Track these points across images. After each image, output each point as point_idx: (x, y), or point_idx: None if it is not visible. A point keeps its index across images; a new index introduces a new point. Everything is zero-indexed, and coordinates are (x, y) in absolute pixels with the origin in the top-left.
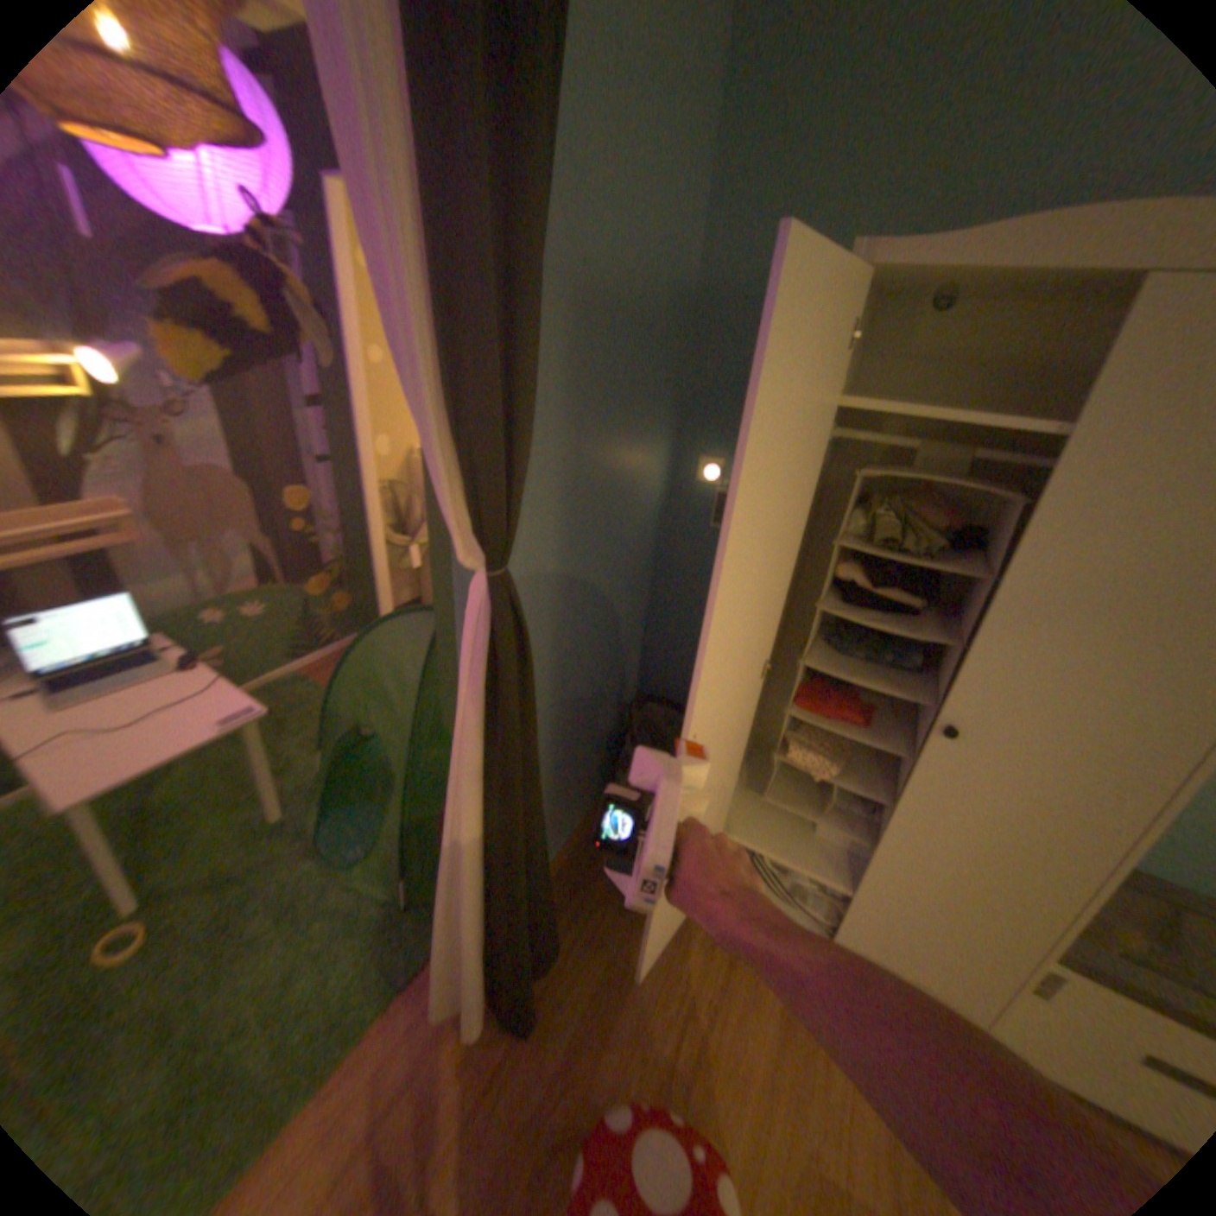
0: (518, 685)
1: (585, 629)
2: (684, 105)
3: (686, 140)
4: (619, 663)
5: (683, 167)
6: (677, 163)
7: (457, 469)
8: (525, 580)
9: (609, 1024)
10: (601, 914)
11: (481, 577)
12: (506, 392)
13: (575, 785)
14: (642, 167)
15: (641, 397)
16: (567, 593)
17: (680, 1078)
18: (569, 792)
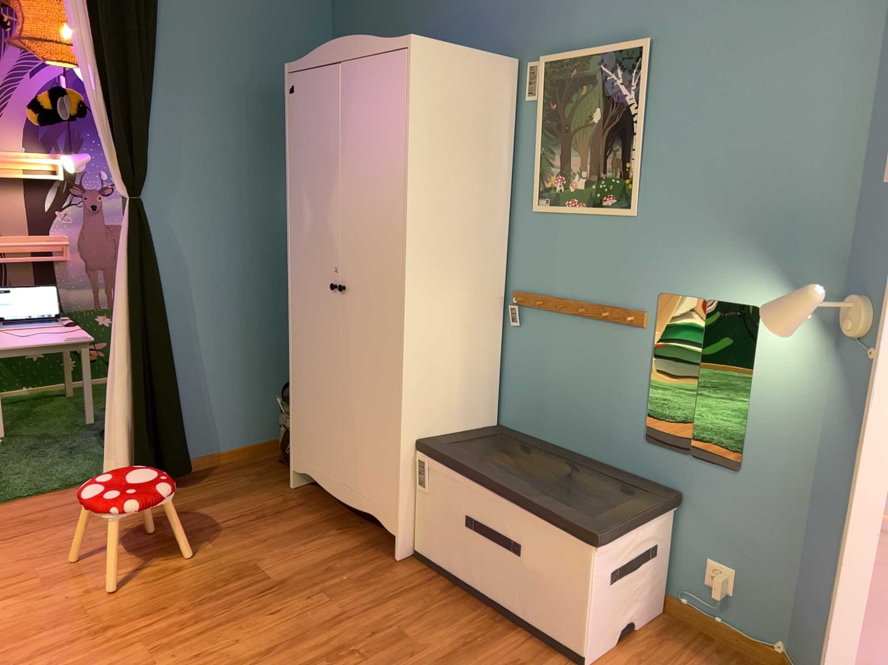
0: (140, 252)
1: (238, 278)
2: (288, 21)
3: (295, 34)
4: (286, 323)
5: (295, 45)
6: (288, 44)
7: (116, 155)
8: (177, 225)
9: (195, 507)
10: (234, 478)
11: (126, 200)
12: (129, 125)
13: (242, 398)
14: (254, 48)
15: (276, 151)
16: (216, 247)
17: (214, 527)
18: (235, 399)
